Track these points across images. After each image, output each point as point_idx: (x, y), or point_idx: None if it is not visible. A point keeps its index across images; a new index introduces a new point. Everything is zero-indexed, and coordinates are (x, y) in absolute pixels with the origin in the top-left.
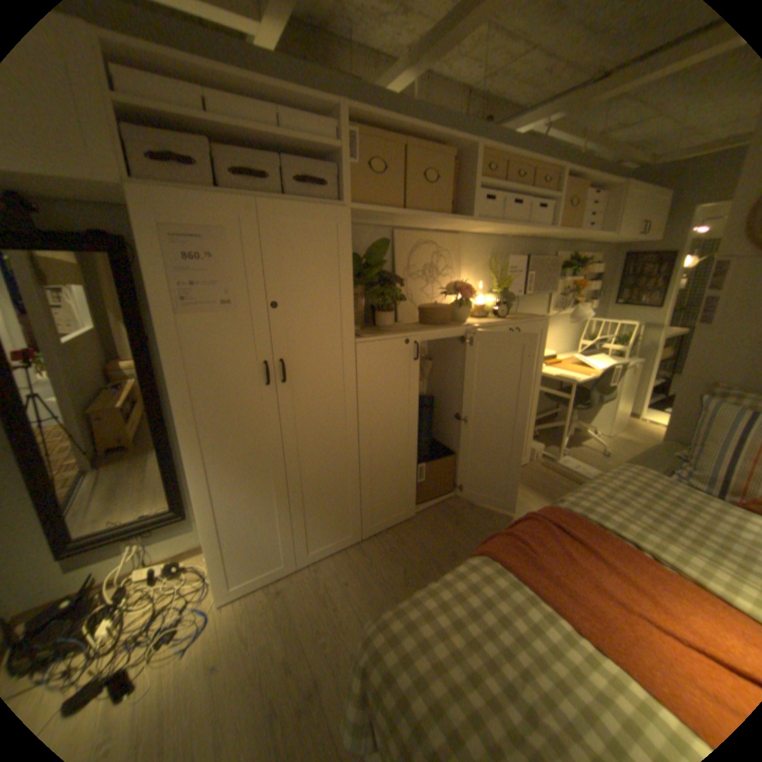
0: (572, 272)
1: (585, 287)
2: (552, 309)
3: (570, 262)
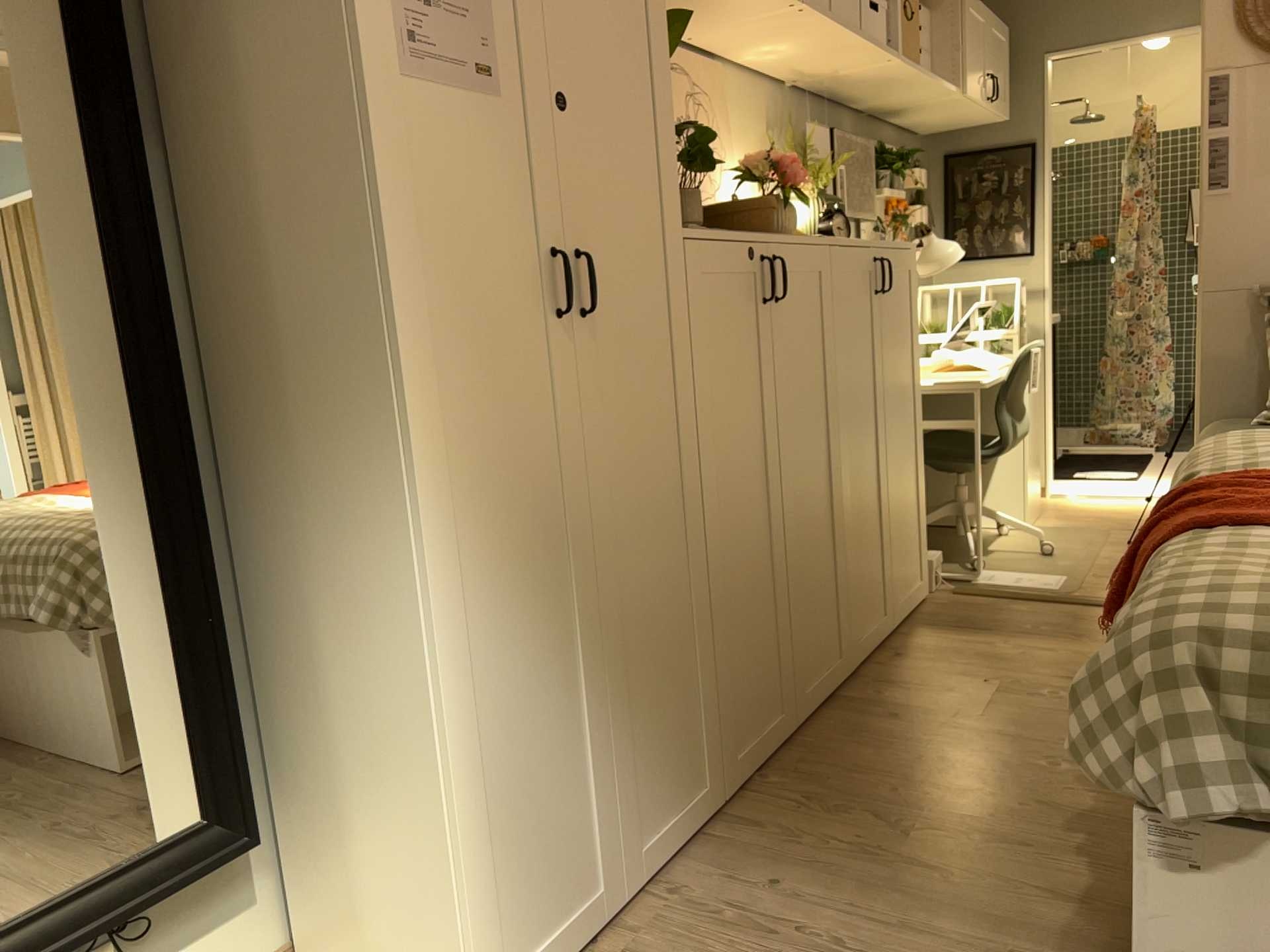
0: (882, 183)
1: (903, 217)
2: None
3: (876, 160)
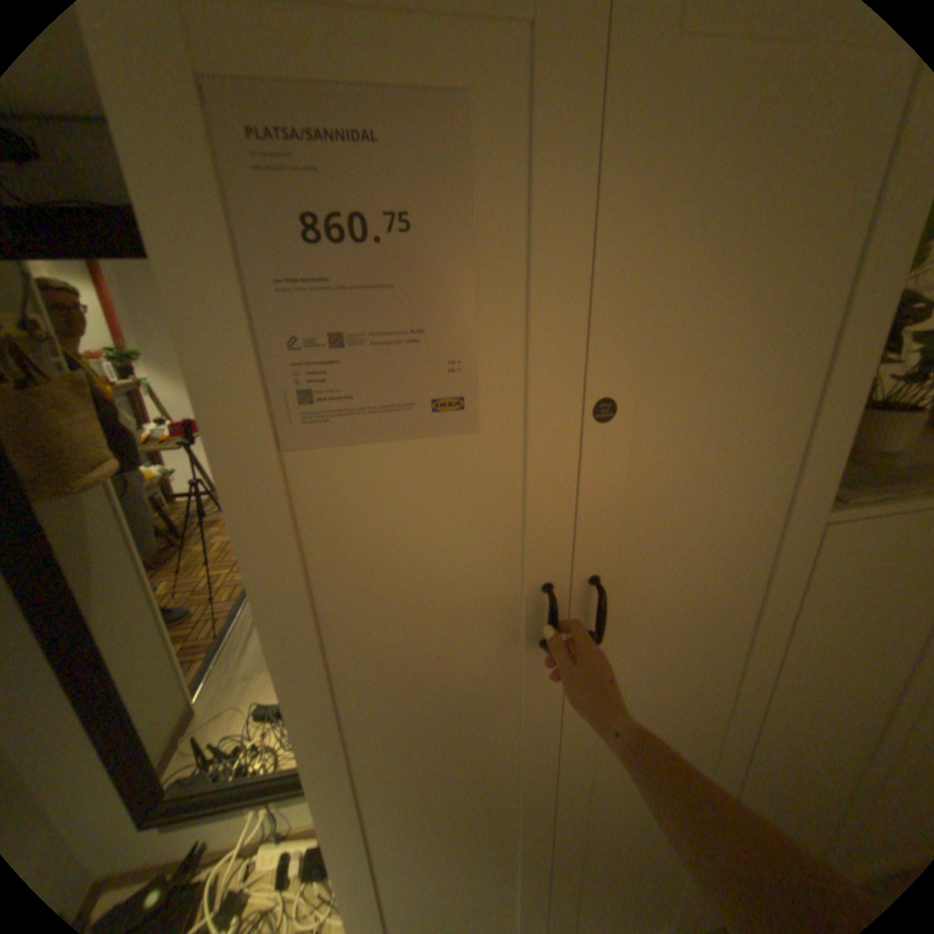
0: None
1: None
2: None
3: None
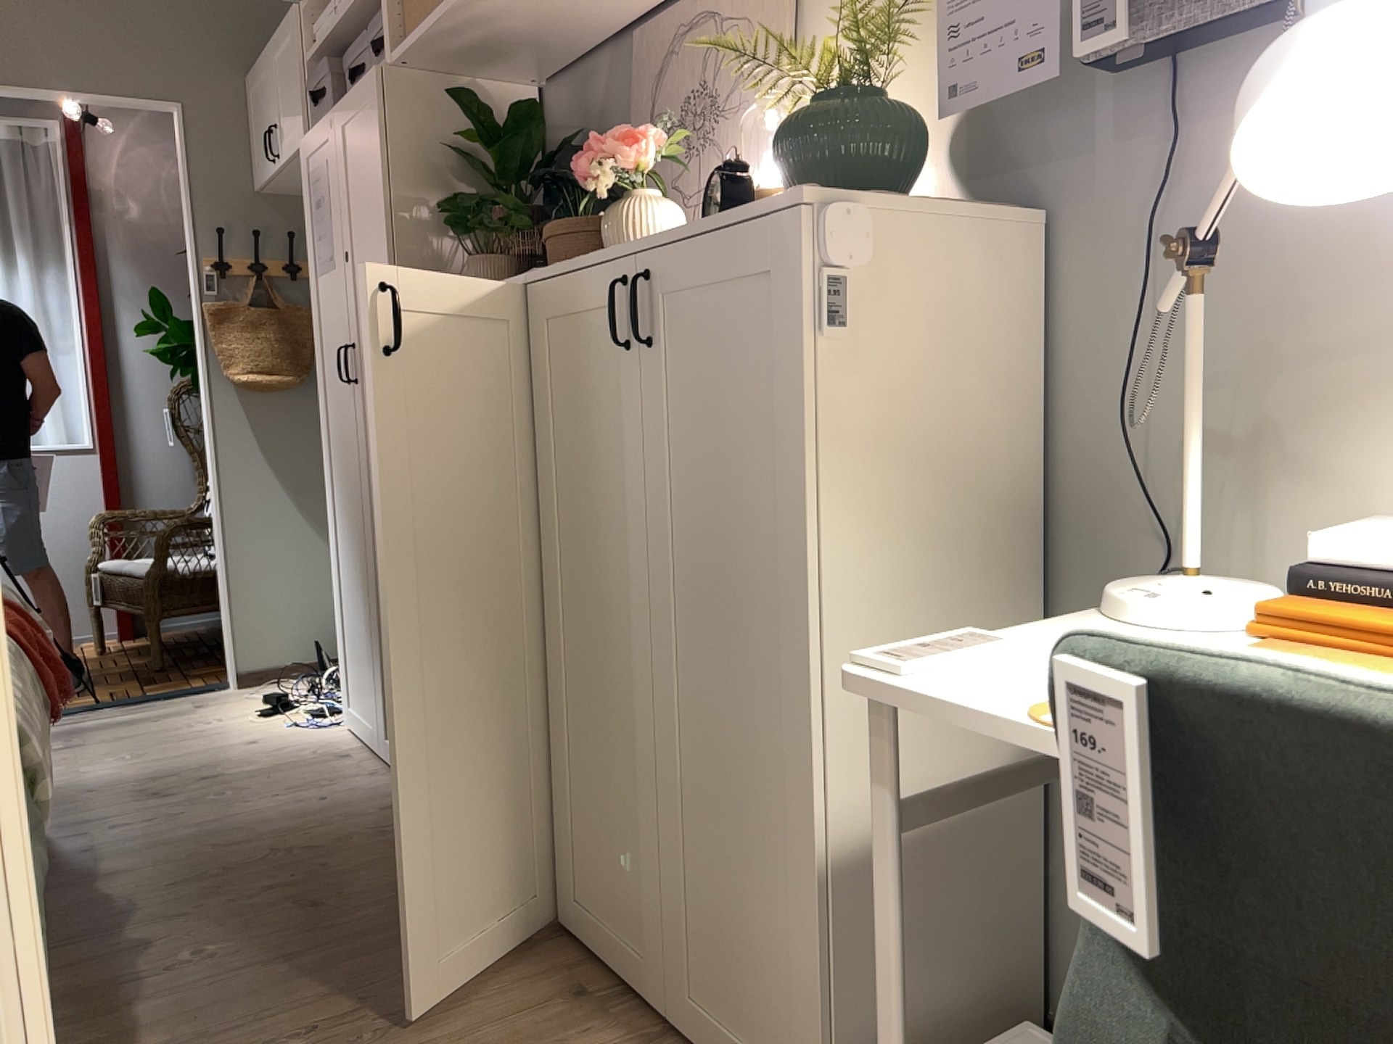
0: None
1: None
2: None
3: None
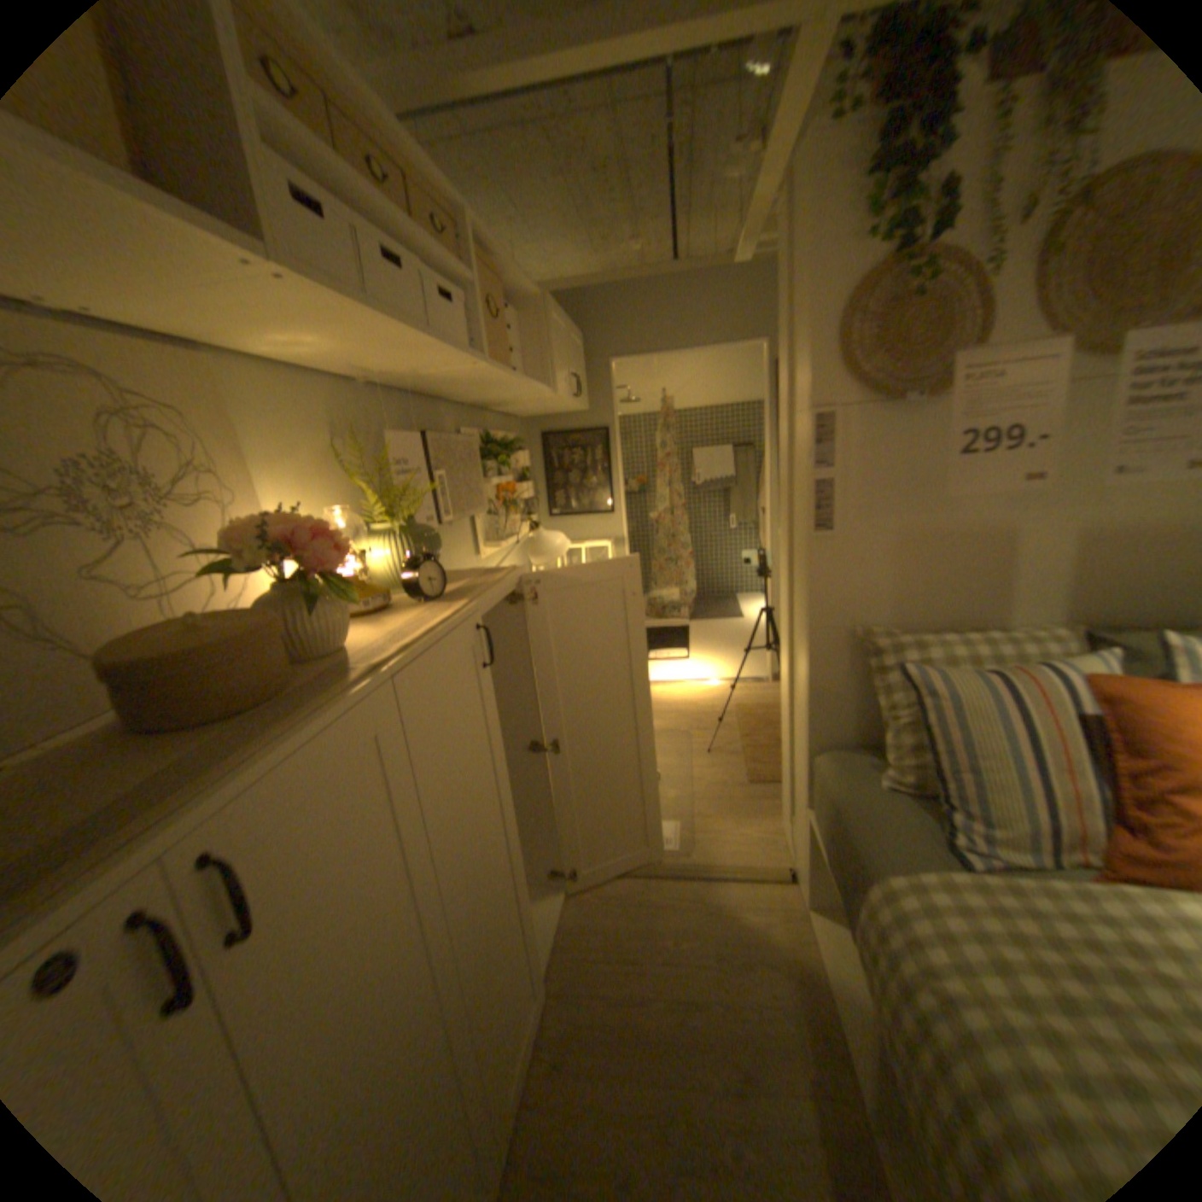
0: (491, 467)
1: (513, 493)
2: (481, 543)
3: (483, 447)
